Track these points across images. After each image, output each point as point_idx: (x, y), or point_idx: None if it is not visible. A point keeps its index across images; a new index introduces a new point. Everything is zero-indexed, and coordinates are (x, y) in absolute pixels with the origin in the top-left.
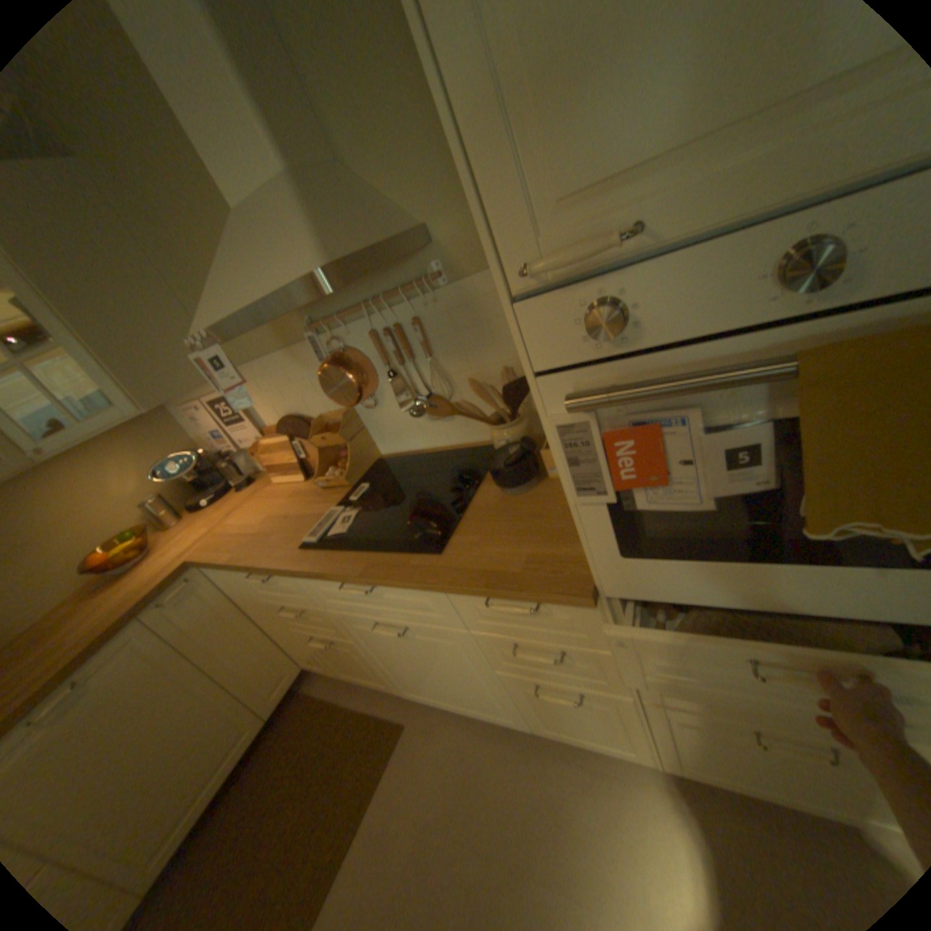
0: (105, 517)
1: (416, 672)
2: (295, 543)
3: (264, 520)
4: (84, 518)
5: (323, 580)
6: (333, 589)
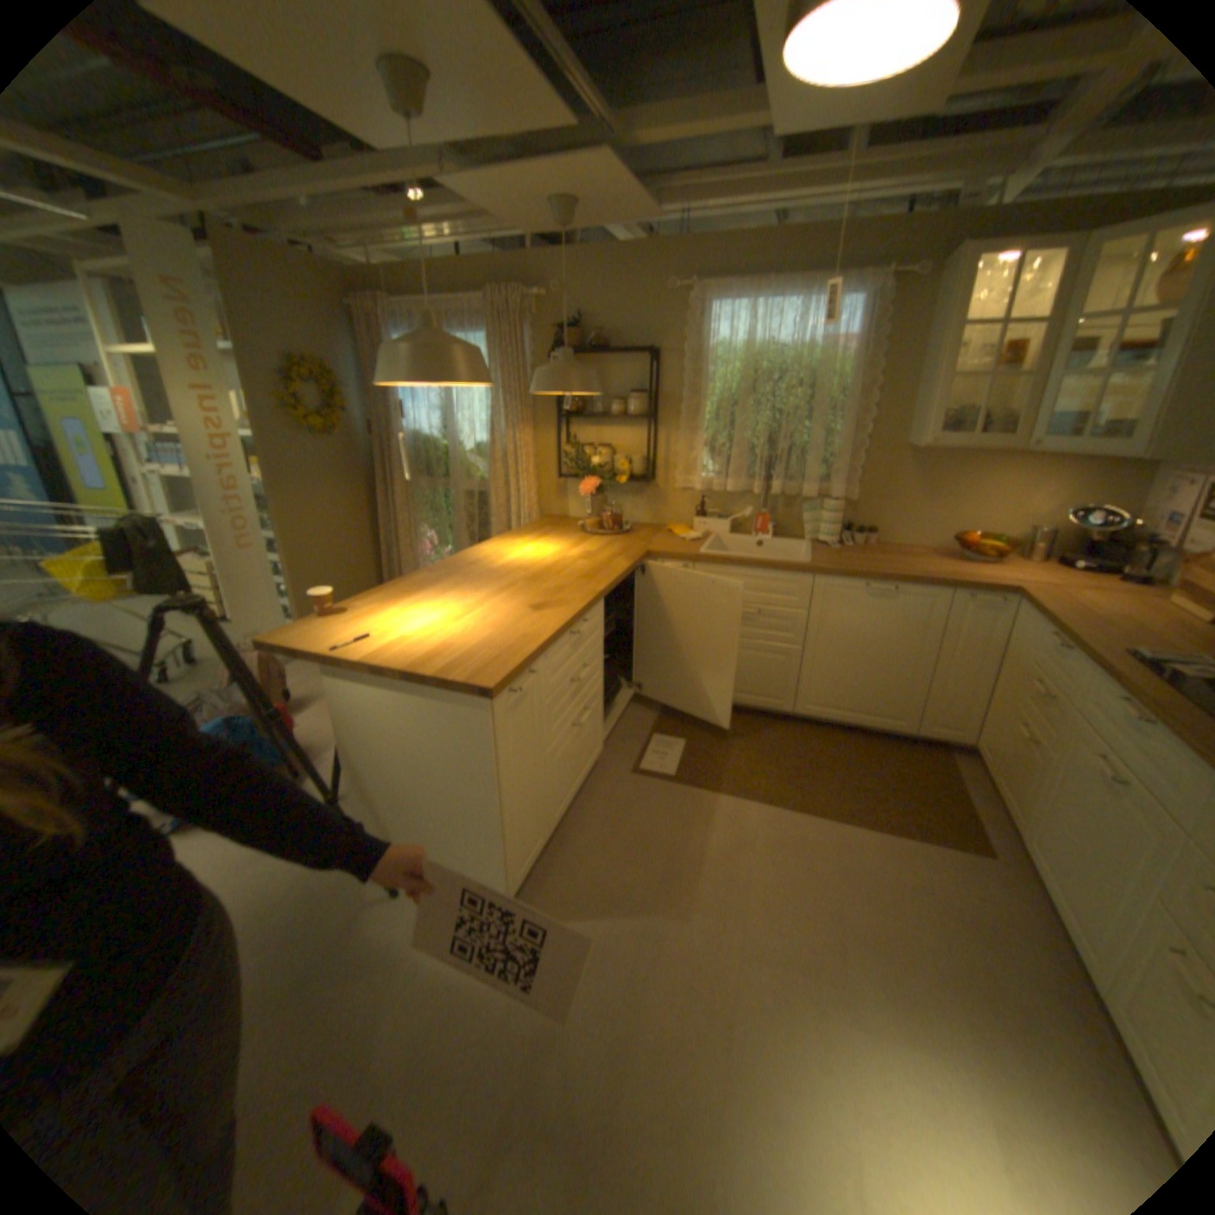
0: (1005, 517)
1: (1075, 834)
2: (1127, 647)
3: (1120, 616)
4: (994, 507)
5: (1114, 685)
6: (1110, 700)
